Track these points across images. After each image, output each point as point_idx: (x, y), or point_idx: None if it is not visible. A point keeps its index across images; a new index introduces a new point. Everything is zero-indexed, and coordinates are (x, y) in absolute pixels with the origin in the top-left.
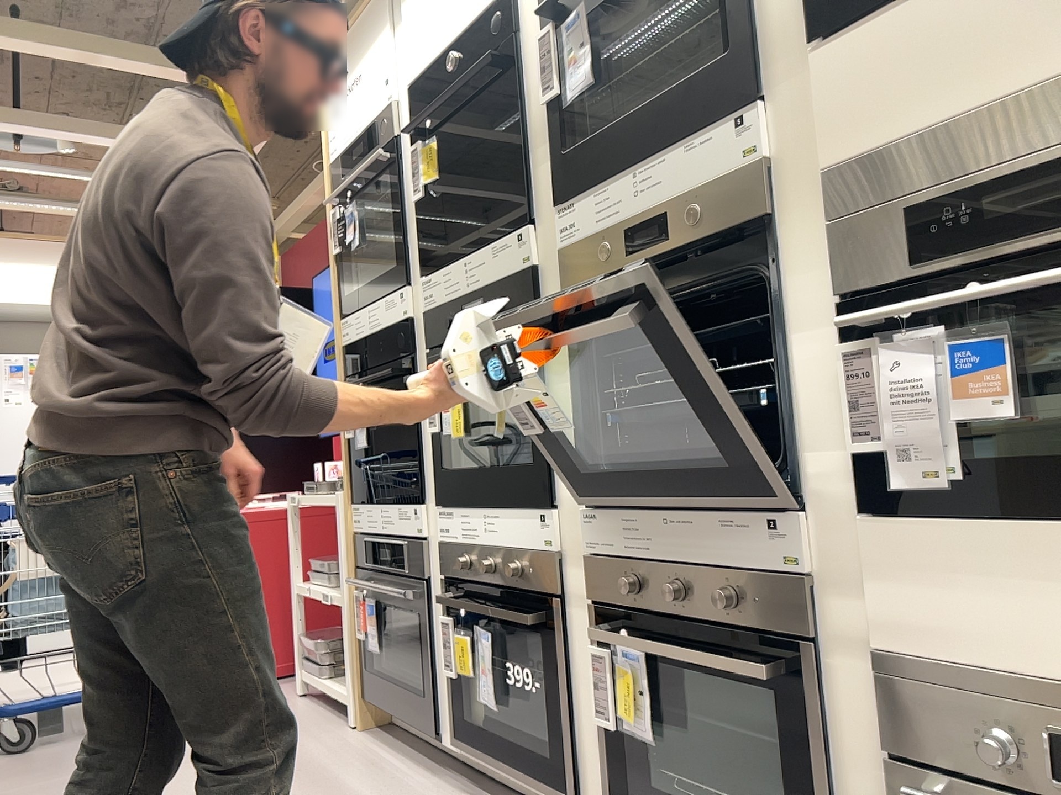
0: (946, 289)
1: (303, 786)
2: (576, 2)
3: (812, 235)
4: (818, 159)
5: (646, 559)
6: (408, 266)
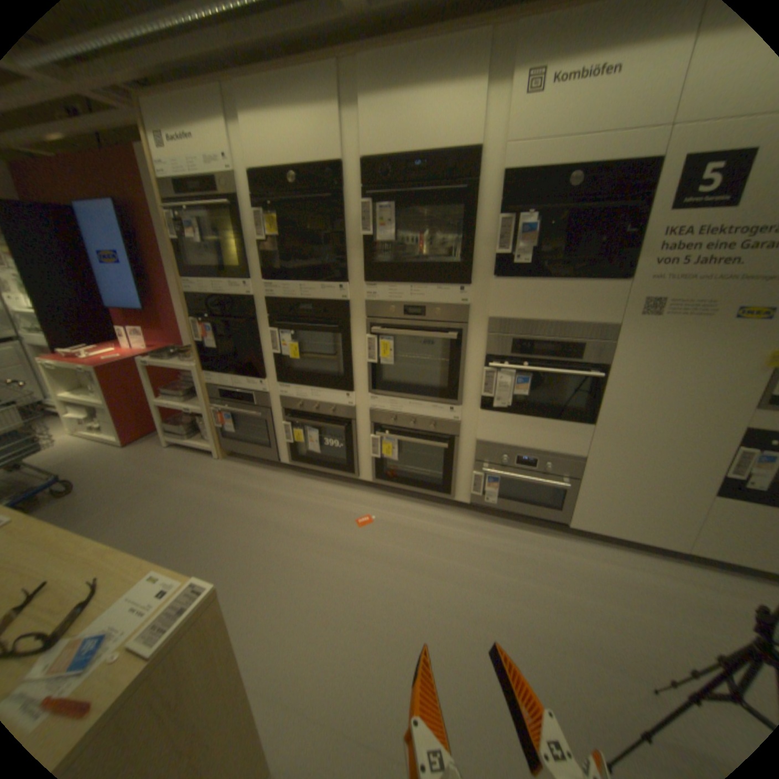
0: (515, 361)
1: (225, 493)
2: (387, 199)
3: (479, 333)
4: (488, 314)
5: (398, 413)
6: (249, 271)
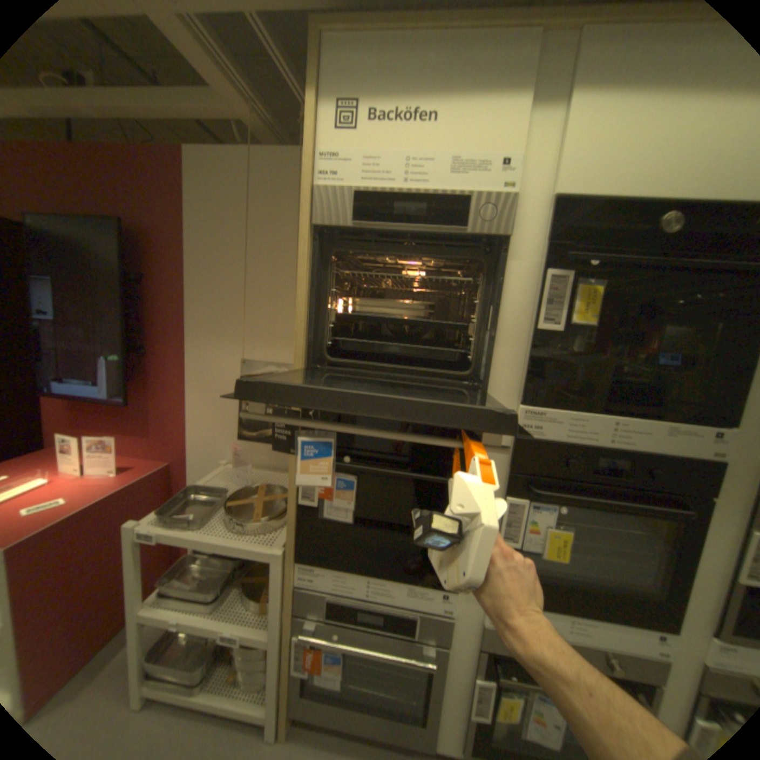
0: None
1: None
2: None
3: None
4: None
5: None
6: (493, 380)
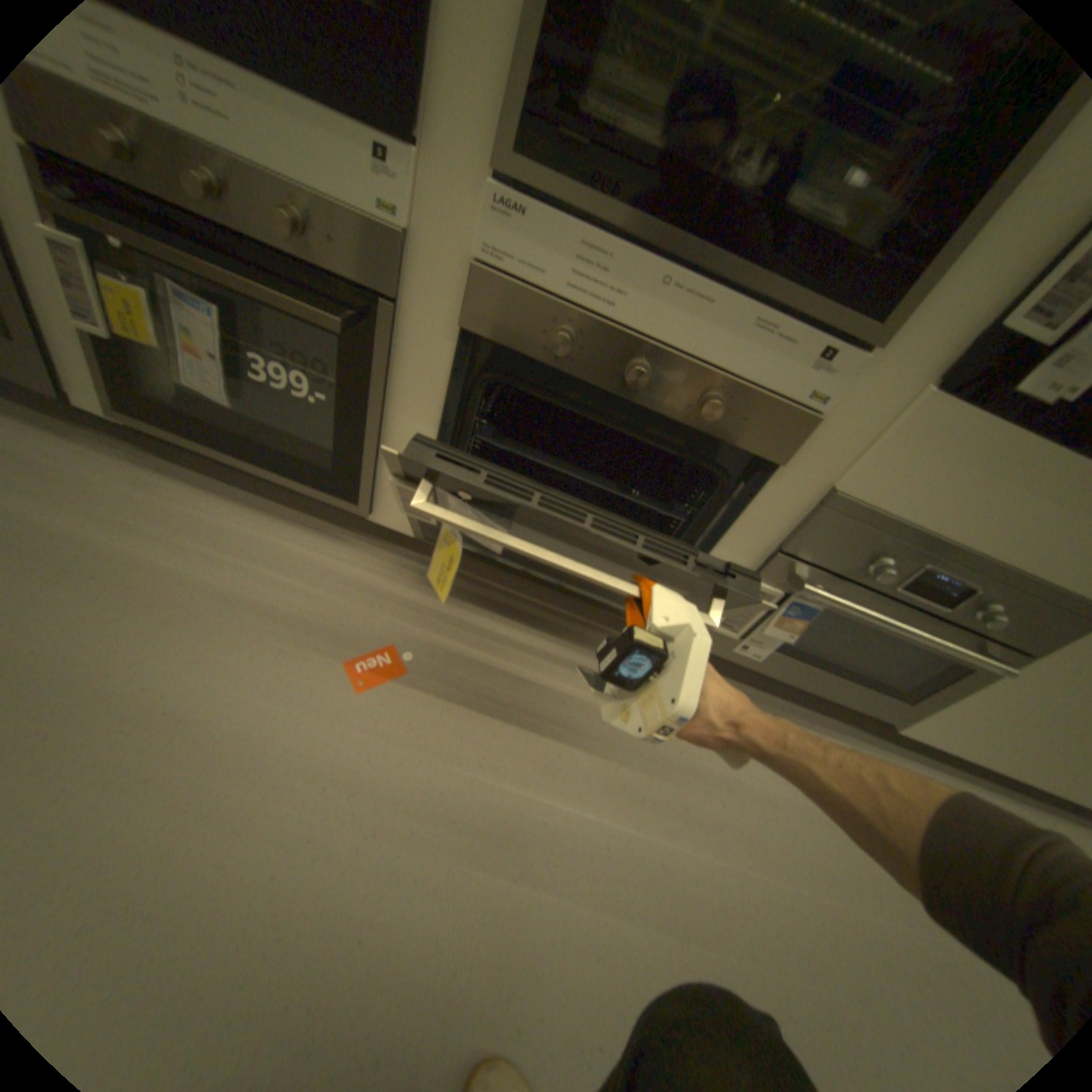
0: None
1: None
2: None
3: None
4: None
5: (601, 311)
6: None
